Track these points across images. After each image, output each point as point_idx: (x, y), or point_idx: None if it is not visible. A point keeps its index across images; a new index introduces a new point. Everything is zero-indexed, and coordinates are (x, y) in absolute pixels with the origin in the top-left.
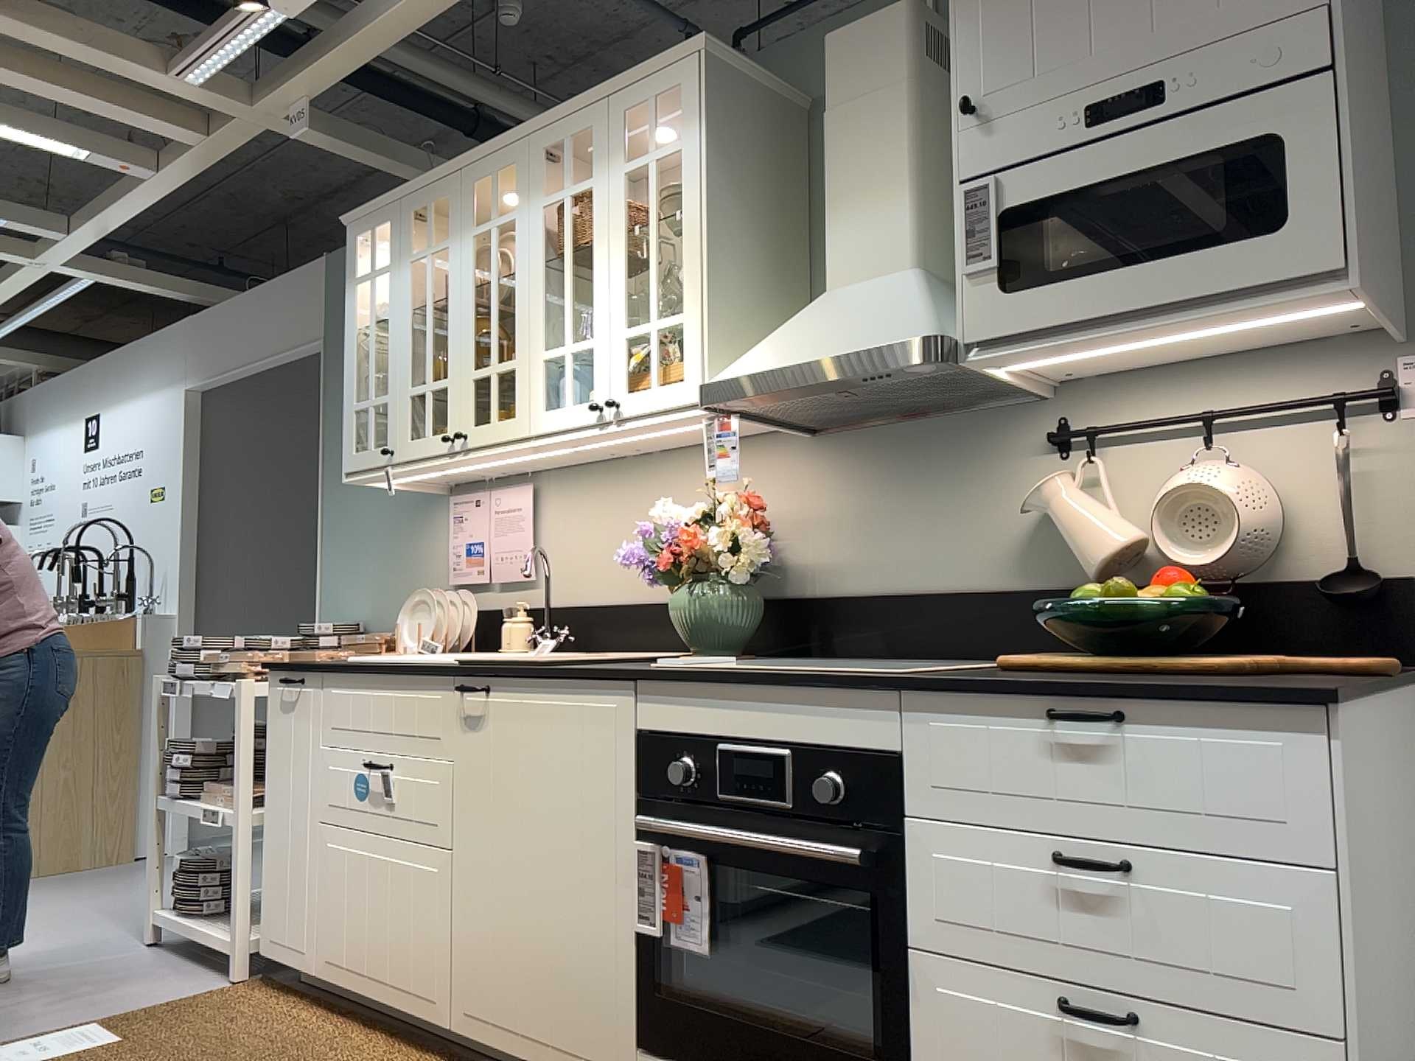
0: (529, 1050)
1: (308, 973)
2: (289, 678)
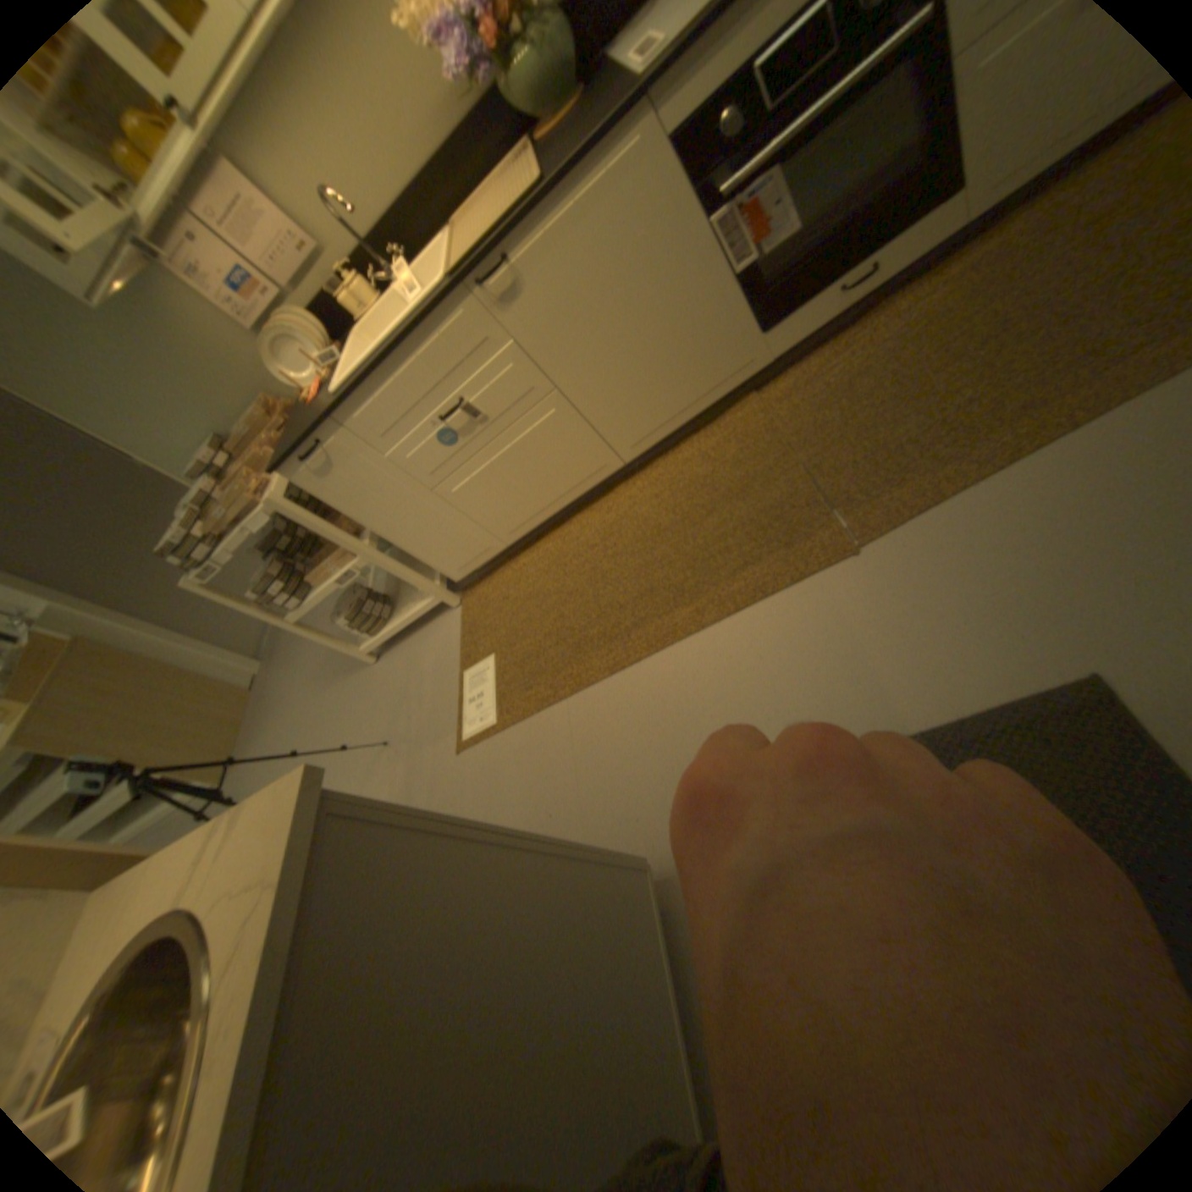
0: (689, 411)
1: (503, 549)
2: (305, 451)
